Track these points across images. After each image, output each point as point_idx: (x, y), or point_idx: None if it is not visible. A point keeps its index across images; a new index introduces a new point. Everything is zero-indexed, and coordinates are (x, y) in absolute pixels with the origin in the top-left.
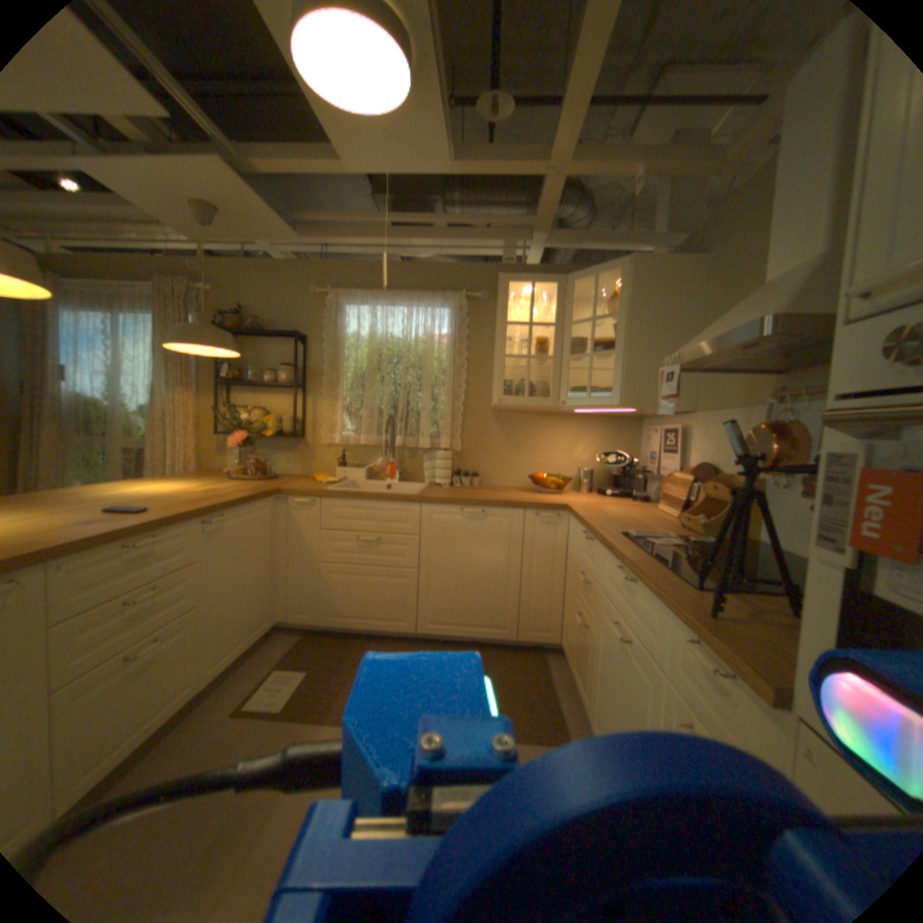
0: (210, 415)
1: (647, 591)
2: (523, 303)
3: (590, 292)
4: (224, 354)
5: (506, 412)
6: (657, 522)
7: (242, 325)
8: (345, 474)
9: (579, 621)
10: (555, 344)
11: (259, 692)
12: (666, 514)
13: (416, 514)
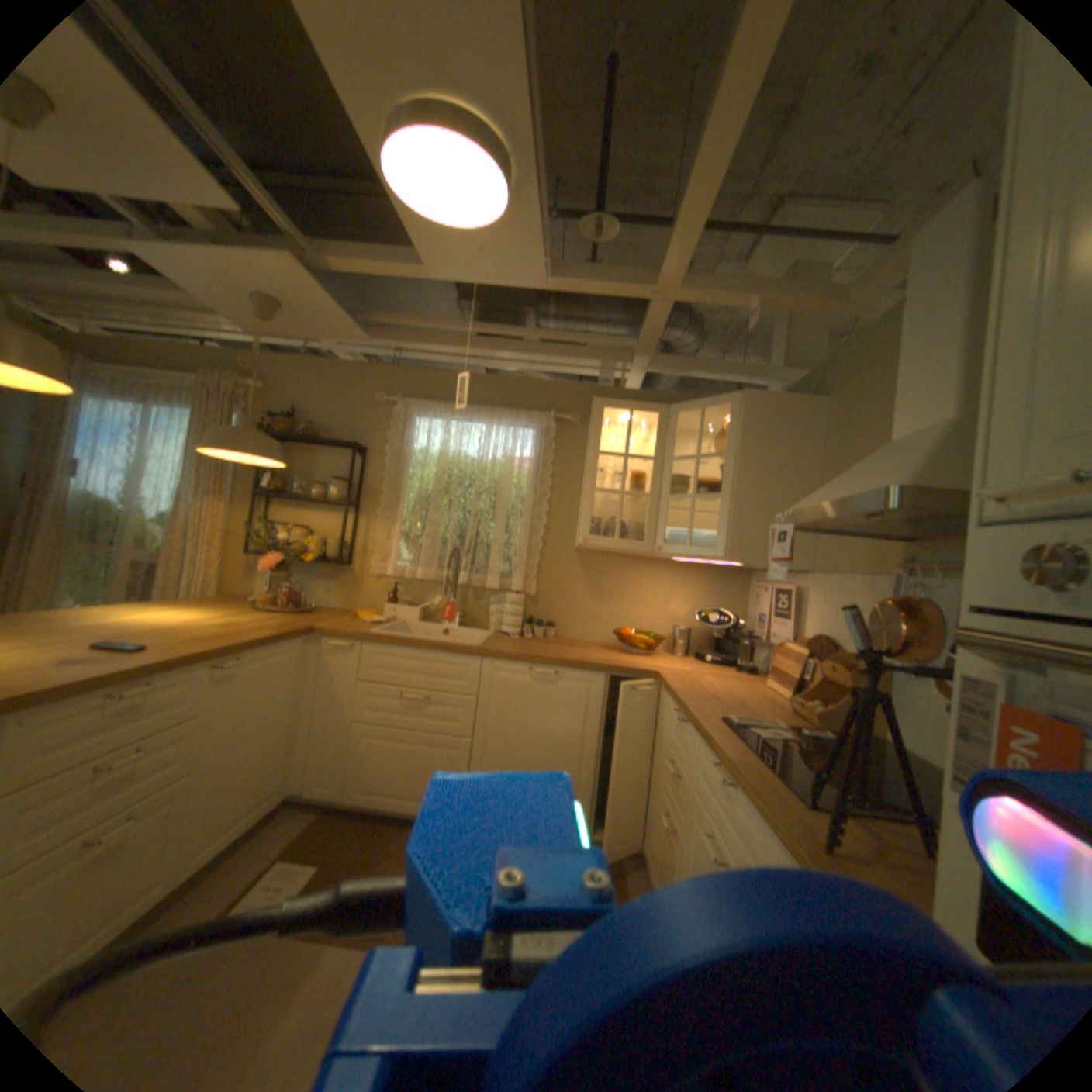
0: (242, 530)
1: (748, 803)
2: (618, 431)
3: (695, 425)
4: (267, 464)
5: (592, 553)
6: (764, 704)
7: (293, 431)
8: (394, 613)
9: (665, 823)
10: (652, 479)
11: (254, 892)
12: (775, 694)
13: (475, 670)
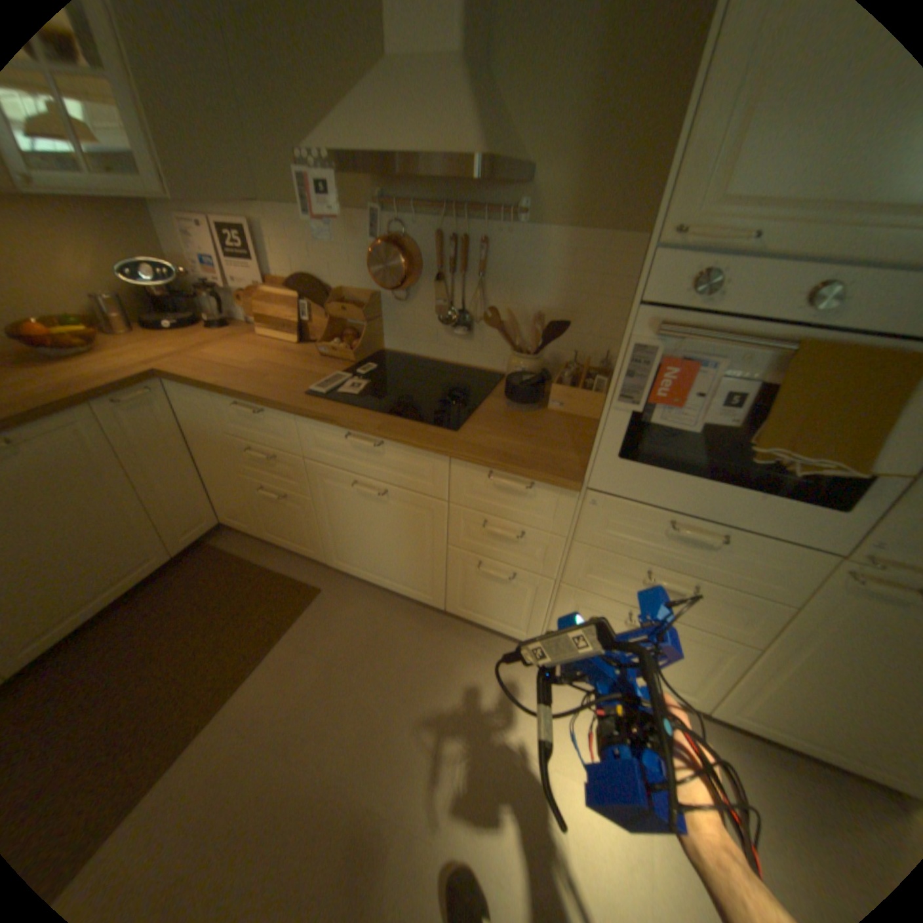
0: None
1: (404, 448)
2: None
3: None
4: None
5: None
6: (289, 357)
7: None
8: None
9: (258, 494)
10: None
11: None
12: (276, 341)
13: None
